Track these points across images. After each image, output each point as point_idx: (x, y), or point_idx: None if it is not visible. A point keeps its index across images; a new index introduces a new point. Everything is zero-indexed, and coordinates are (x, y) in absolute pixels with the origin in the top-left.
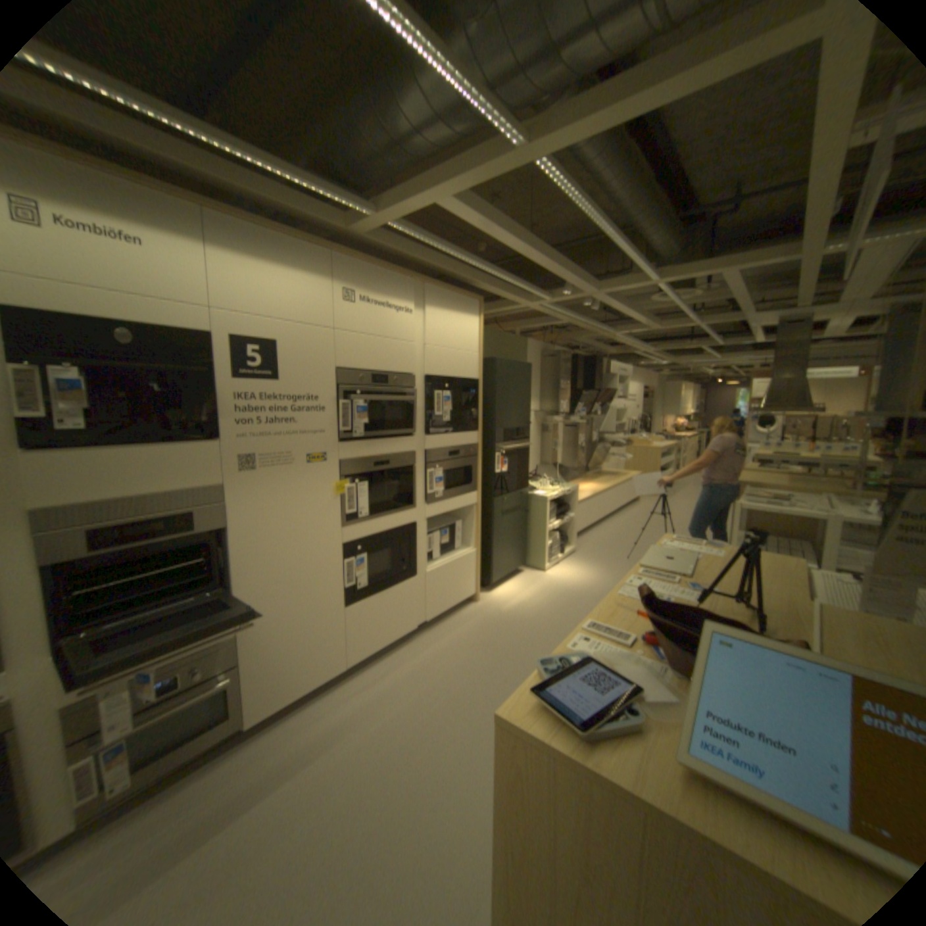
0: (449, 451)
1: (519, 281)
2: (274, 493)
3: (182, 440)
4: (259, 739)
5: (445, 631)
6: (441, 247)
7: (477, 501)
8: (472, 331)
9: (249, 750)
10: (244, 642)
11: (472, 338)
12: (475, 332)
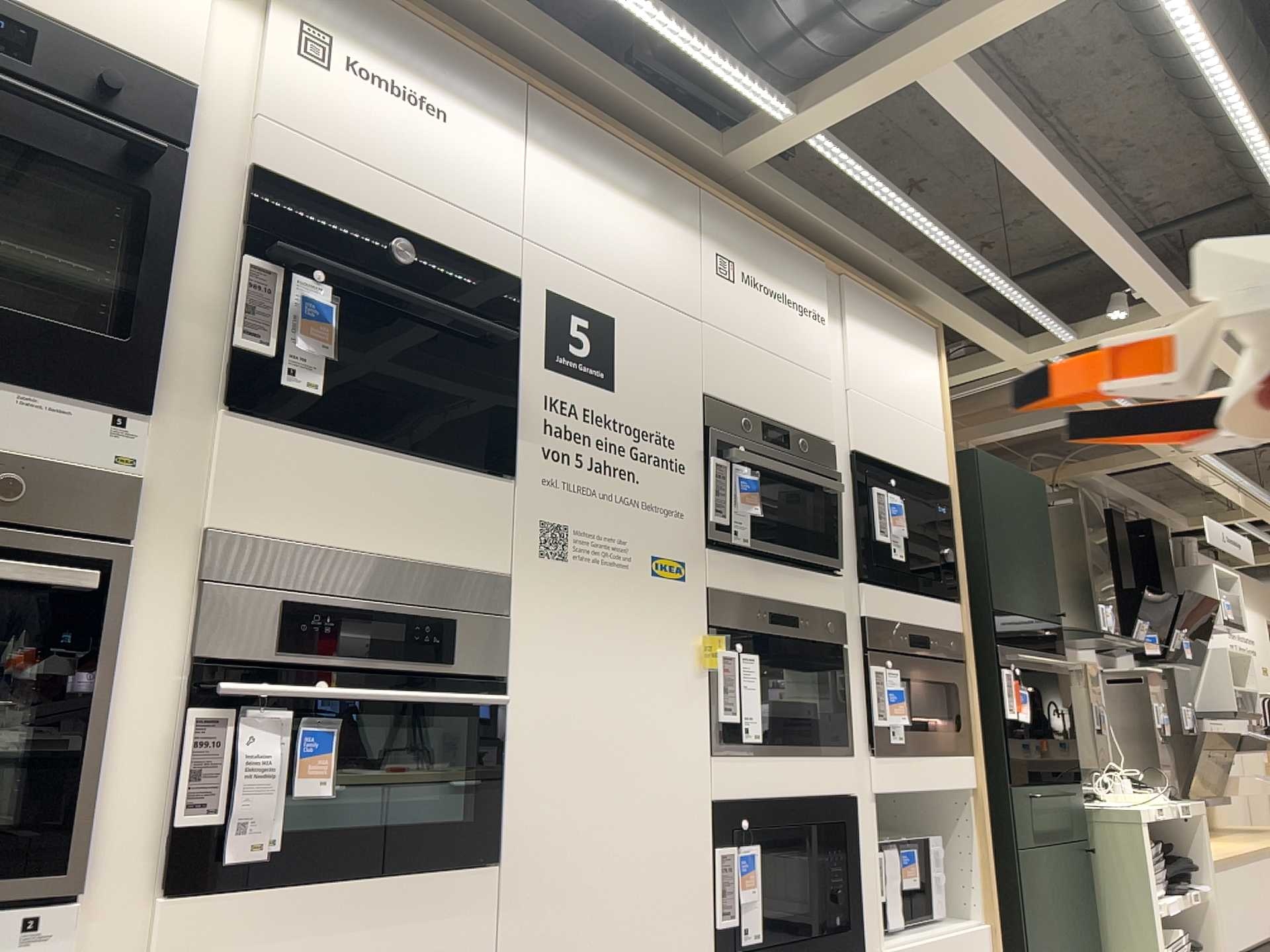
0: (910, 630)
1: (1016, 288)
2: (595, 626)
3: (455, 464)
4: None
5: None
6: (885, 195)
7: (979, 781)
8: (928, 381)
9: None
10: None
11: (929, 394)
12: (934, 385)
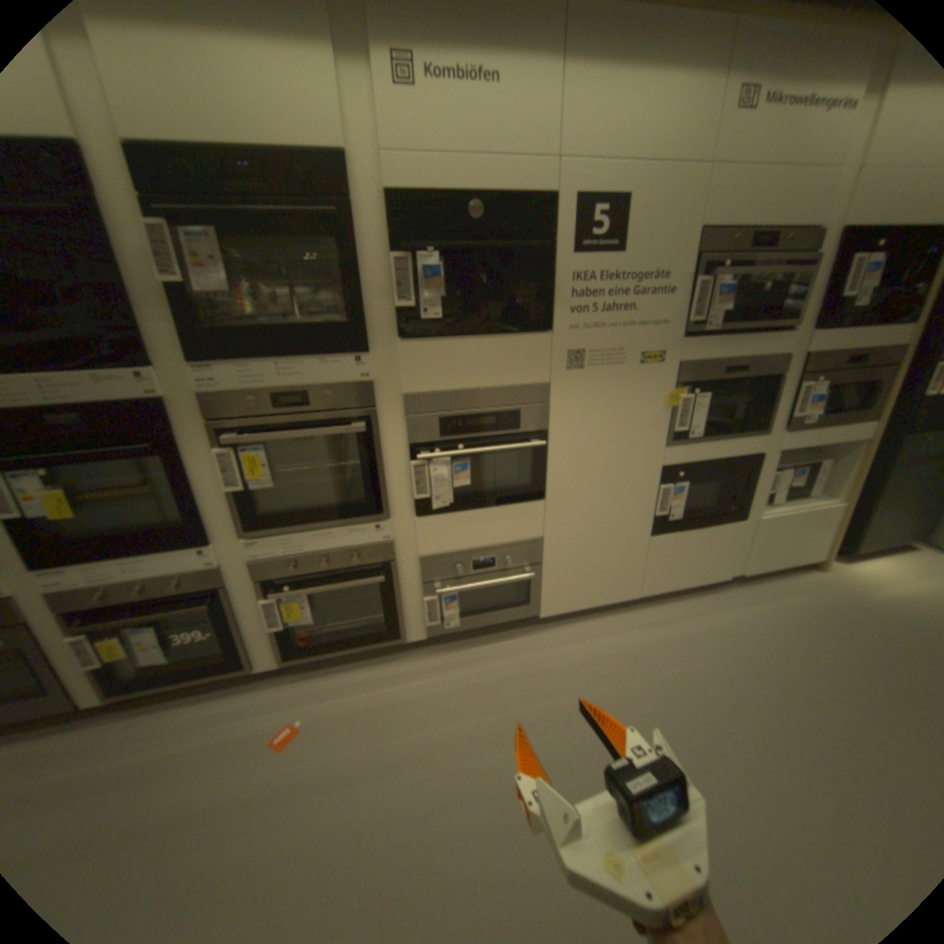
0: (850, 354)
1: None
2: (598, 398)
3: (517, 331)
4: (550, 629)
5: (769, 594)
6: None
7: (875, 437)
8: None
9: (542, 635)
10: (549, 544)
11: None
12: None
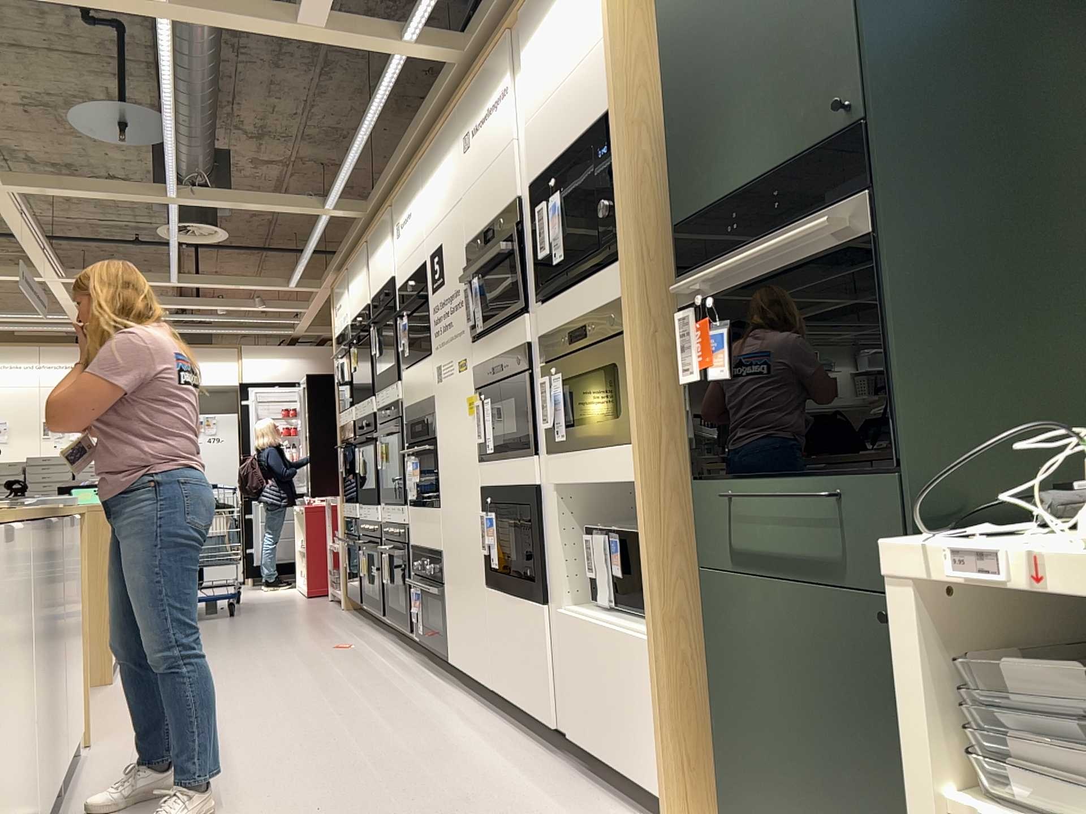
0: (573, 328)
1: None
2: (448, 406)
3: (426, 356)
4: (456, 687)
5: (566, 786)
6: None
7: (643, 476)
8: None
9: (445, 685)
10: (445, 562)
11: (592, 9)
12: None
